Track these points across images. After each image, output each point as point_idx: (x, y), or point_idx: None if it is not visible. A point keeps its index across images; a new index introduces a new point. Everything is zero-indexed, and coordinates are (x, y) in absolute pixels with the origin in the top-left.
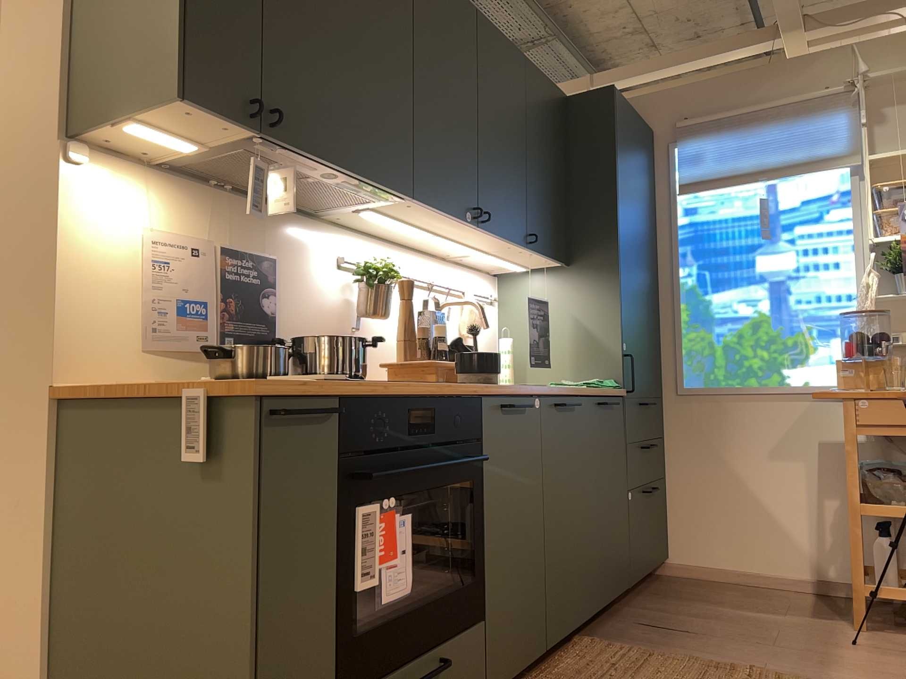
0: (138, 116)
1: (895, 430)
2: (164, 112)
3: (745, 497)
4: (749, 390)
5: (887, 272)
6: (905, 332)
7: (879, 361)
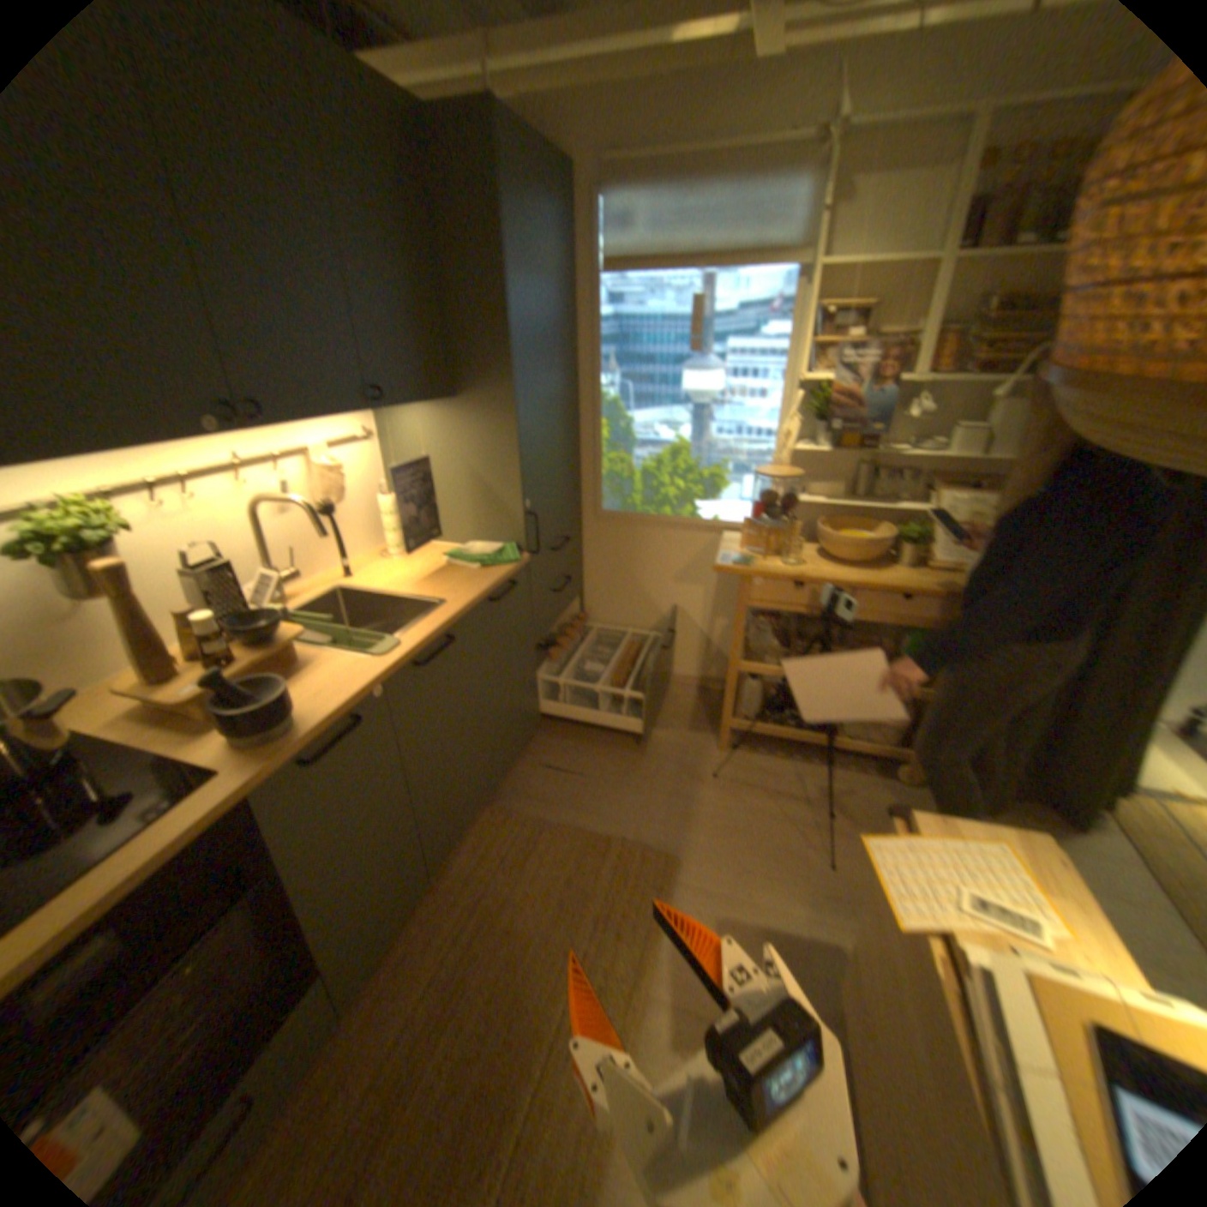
0: None
1: (782, 608)
2: None
3: (650, 614)
4: (663, 521)
5: (812, 413)
6: (814, 482)
7: (783, 523)
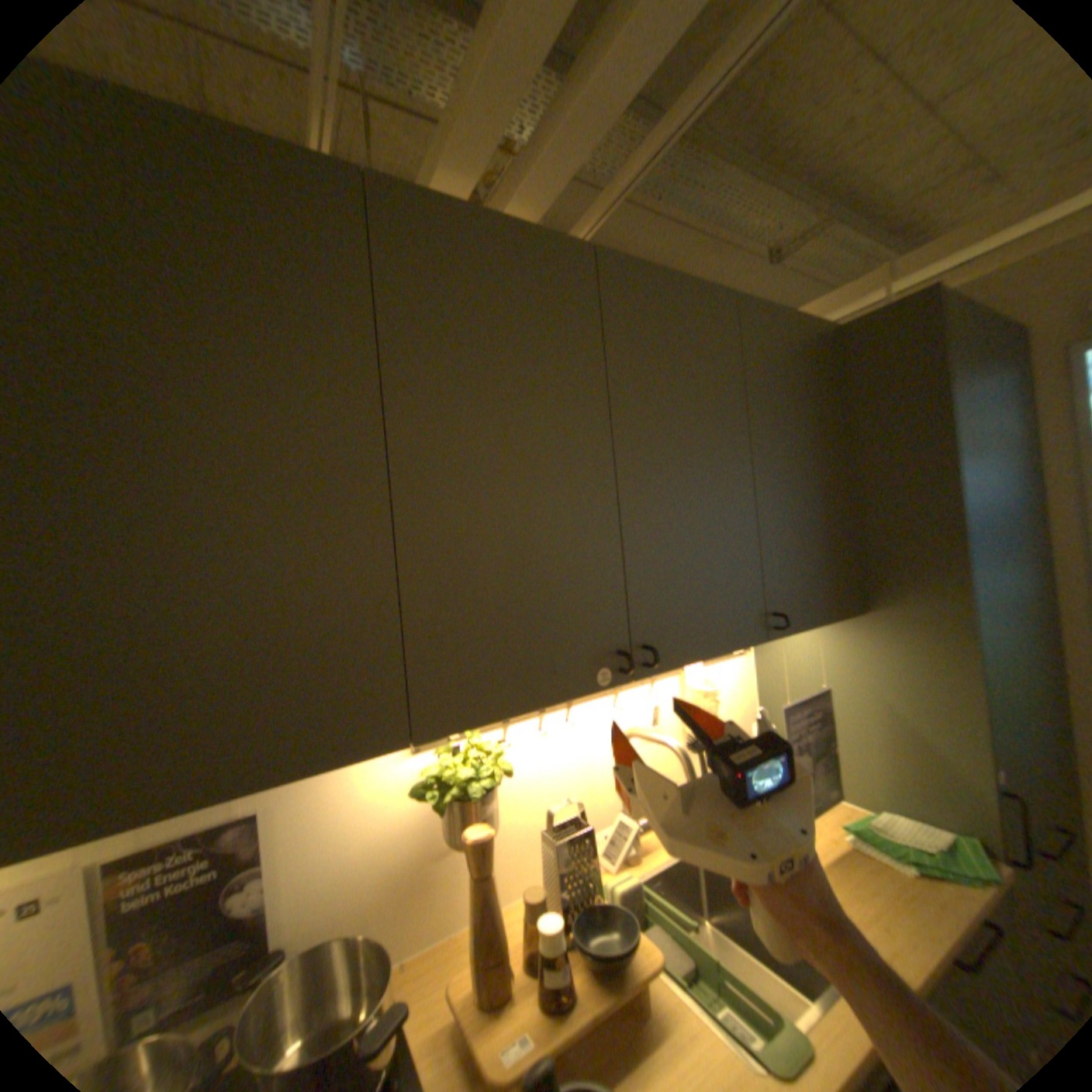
0: None
1: None
2: None
3: None
4: None
5: None
6: None
7: None
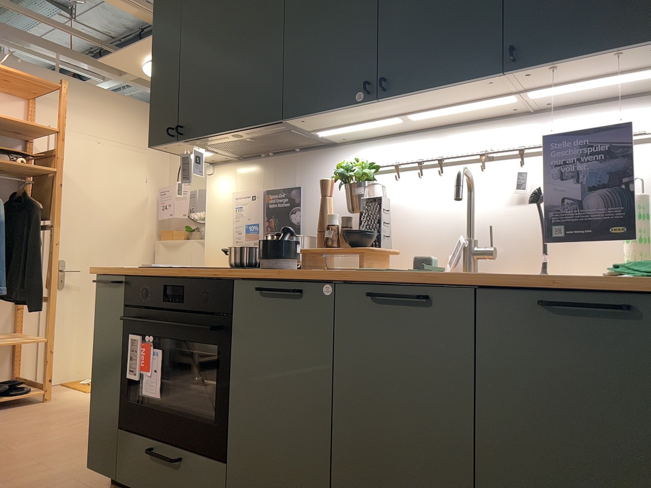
0: (175, 154)
1: None
2: (167, 151)
3: None
4: None
5: None
6: None
7: None
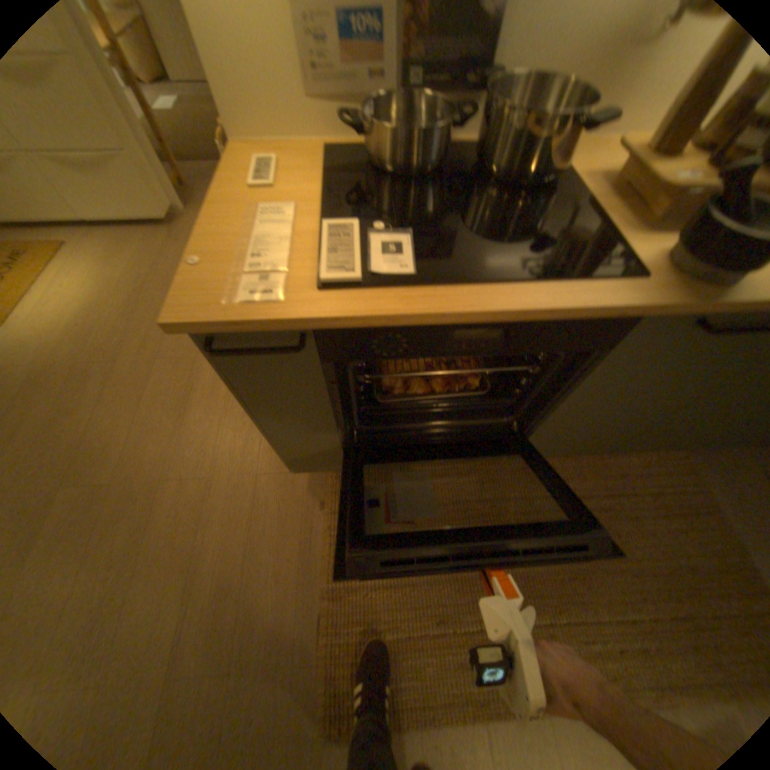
0: None
1: None
2: None
3: None
4: None
5: None
6: None
7: None
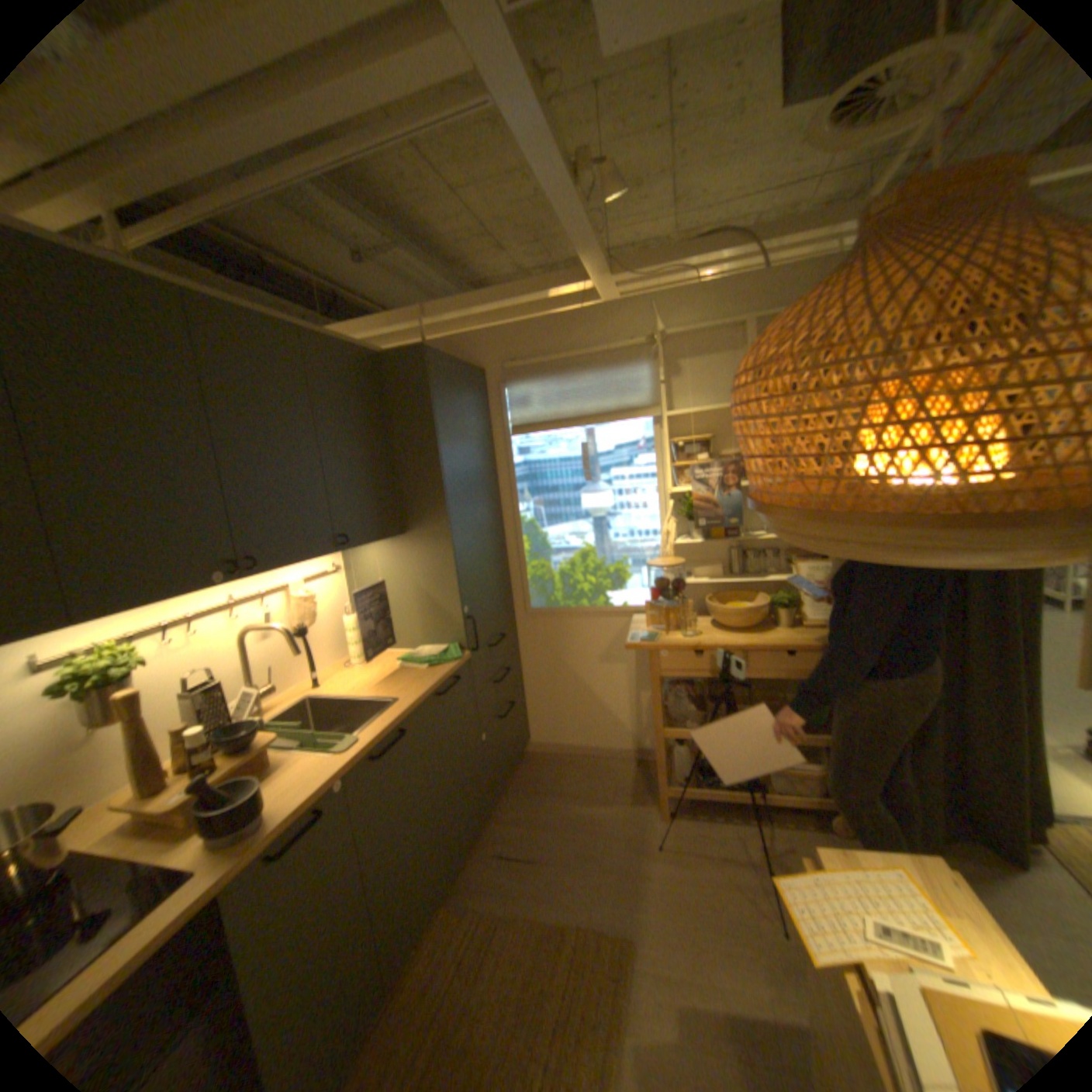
0: None
1: (689, 674)
2: None
3: (583, 694)
4: (582, 611)
5: (684, 515)
6: (698, 566)
7: (678, 602)
